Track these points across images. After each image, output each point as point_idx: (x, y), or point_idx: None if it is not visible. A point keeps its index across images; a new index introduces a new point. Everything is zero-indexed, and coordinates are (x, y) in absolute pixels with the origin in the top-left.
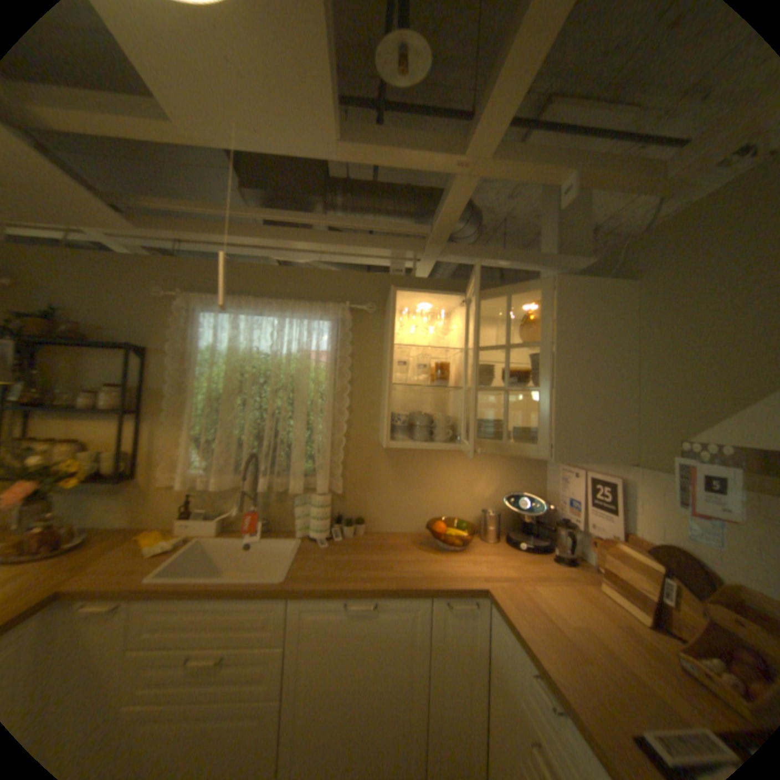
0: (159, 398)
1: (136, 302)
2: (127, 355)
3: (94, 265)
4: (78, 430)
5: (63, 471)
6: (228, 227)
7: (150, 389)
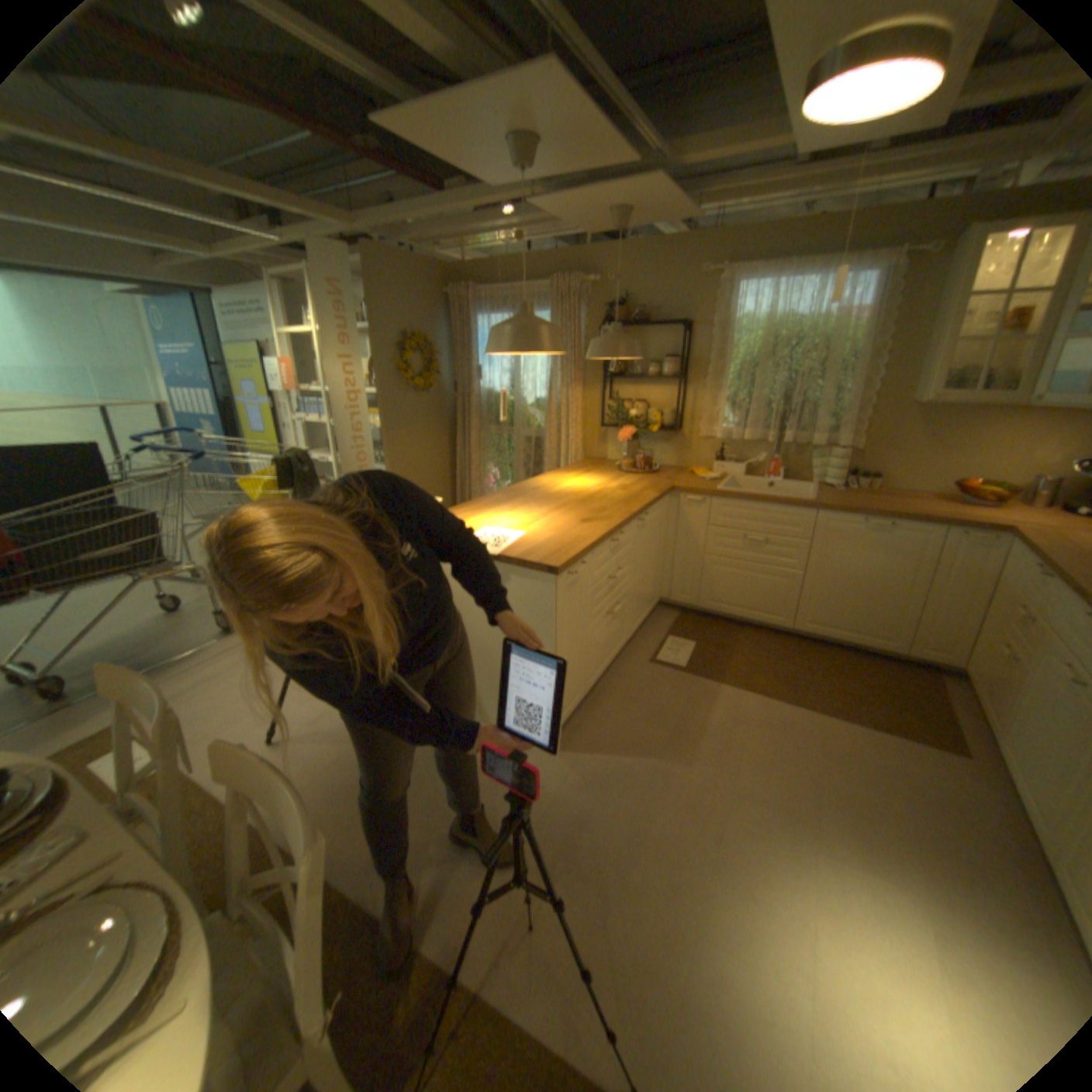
0: (701, 365)
1: (686, 279)
2: (686, 330)
3: (654, 250)
4: (644, 393)
5: (649, 420)
6: (778, 183)
7: (695, 357)
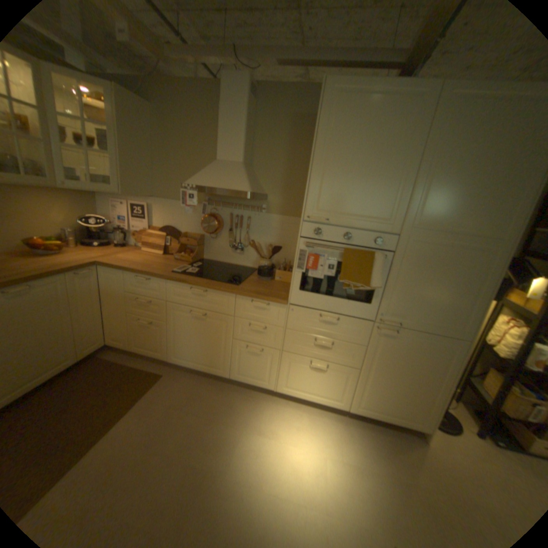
0: None
1: None
2: None
3: None
4: None
5: None
6: None
7: None
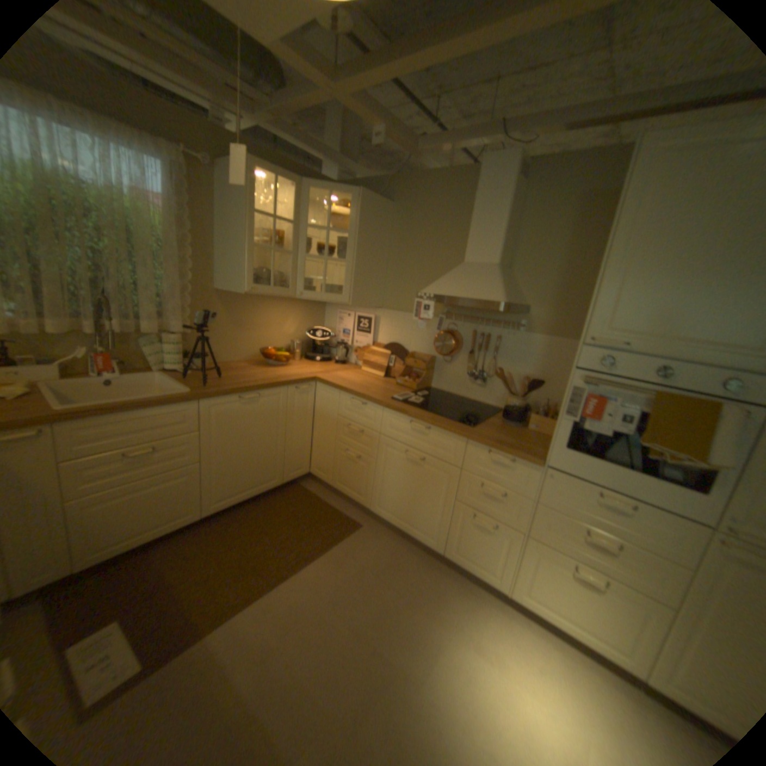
0: None
1: None
2: None
3: None
4: None
5: None
6: None
7: None
